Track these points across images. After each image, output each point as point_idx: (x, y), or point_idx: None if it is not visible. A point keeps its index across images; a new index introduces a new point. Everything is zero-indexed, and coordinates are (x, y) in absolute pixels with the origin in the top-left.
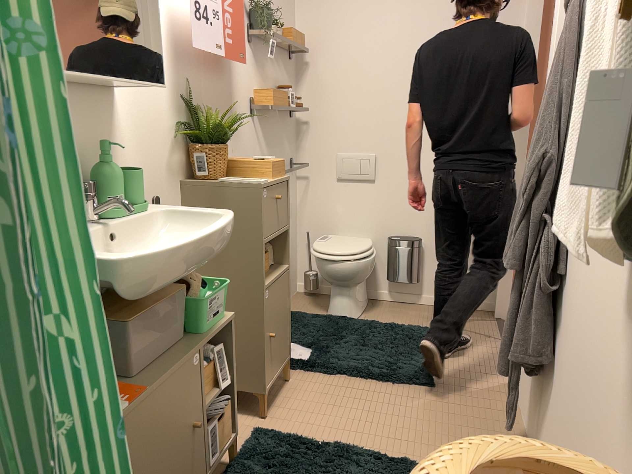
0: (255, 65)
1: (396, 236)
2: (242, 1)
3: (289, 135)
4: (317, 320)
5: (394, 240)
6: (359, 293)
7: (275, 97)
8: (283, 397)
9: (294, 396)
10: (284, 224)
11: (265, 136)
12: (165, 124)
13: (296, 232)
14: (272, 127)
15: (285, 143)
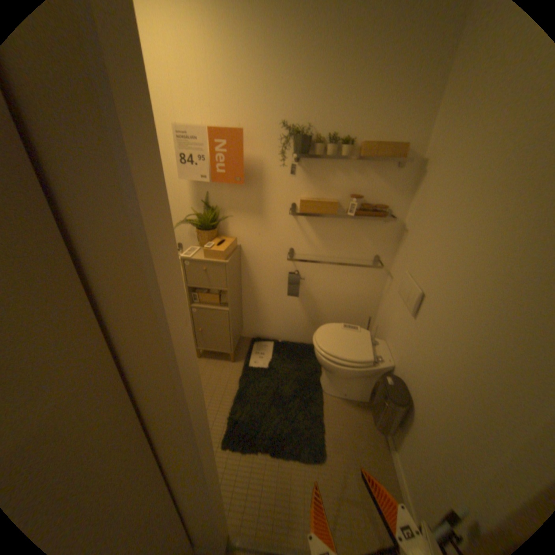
0: (303, 175)
1: (402, 381)
2: (238, 136)
3: (375, 234)
4: (309, 366)
5: (384, 379)
6: (342, 382)
7: (302, 203)
8: (214, 362)
9: (215, 366)
10: (218, 286)
11: (315, 229)
12: (184, 213)
13: (371, 311)
14: (333, 224)
15: (362, 240)
